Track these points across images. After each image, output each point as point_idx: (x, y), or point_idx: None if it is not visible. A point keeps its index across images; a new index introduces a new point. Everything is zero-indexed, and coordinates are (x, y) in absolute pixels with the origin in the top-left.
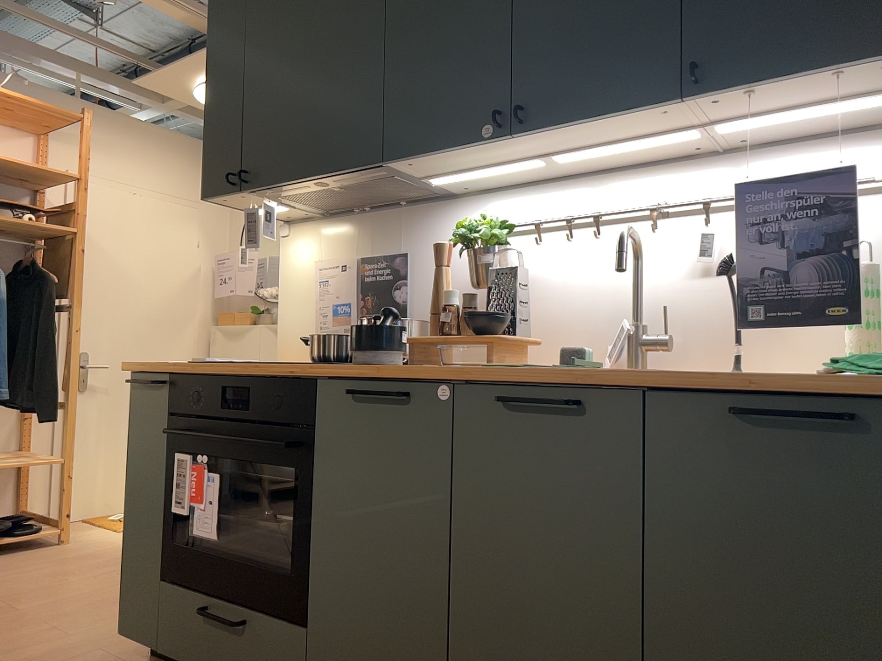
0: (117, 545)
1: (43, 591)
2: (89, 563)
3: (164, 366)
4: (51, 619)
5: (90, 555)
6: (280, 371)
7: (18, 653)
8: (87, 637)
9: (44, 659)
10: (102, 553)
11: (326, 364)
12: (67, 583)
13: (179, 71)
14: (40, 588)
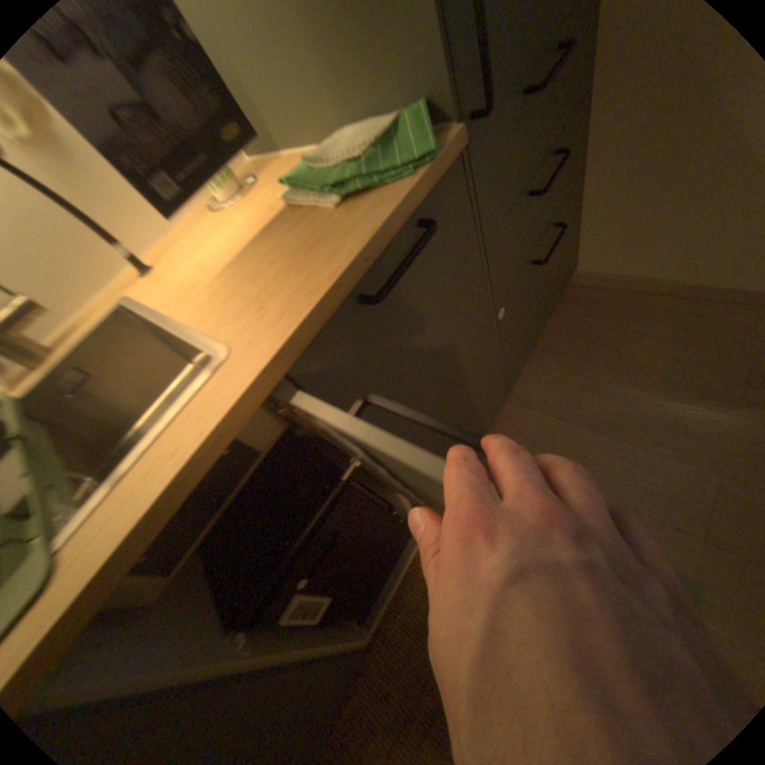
0: None
1: None
2: None
3: None
4: None
5: None
6: None
7: None
8: None
9: None
10: None
11: None
12: None
13: None
14: None
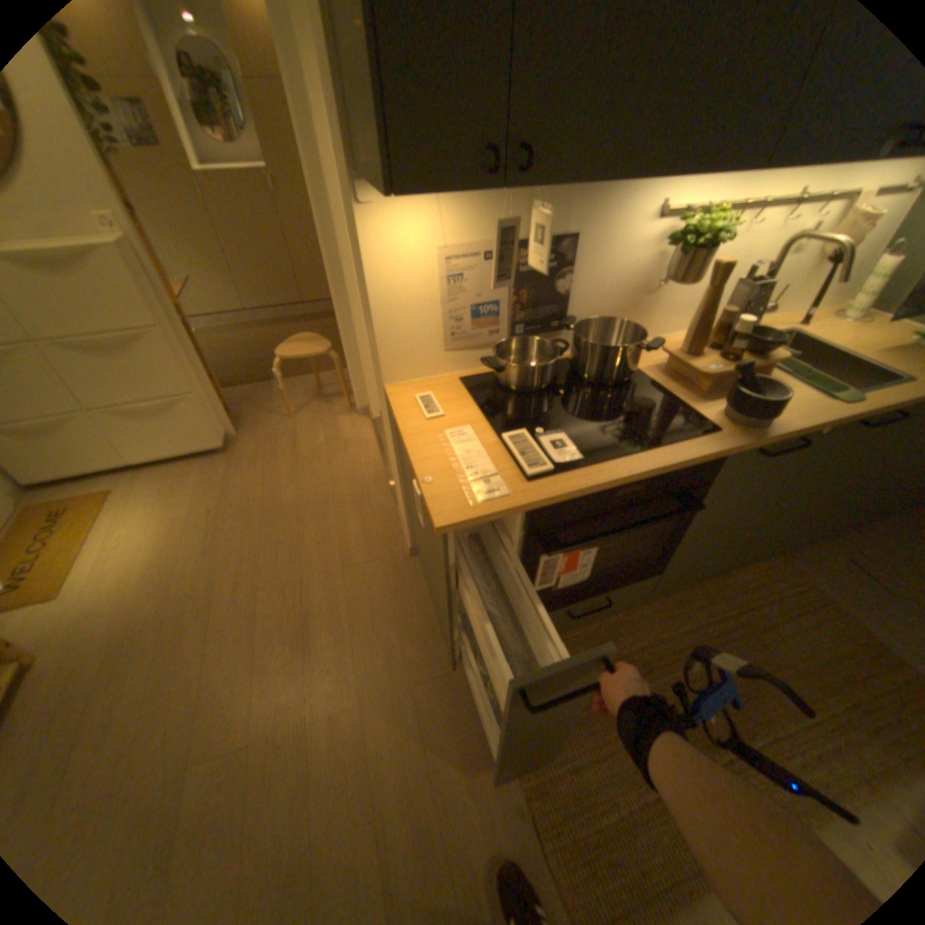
0: (109, 613)
1: (204, 713)
2: (149, 653)
3: (530, 507)
4: (302, 716)
5: (115, 645)
6: (687, 456)
7: (371, 757)
8: (374, 691)
9: (402, 735)
10: (122, 633)
11: (715, 431)
12: (200, 685)
13: None
14: (189, 715)
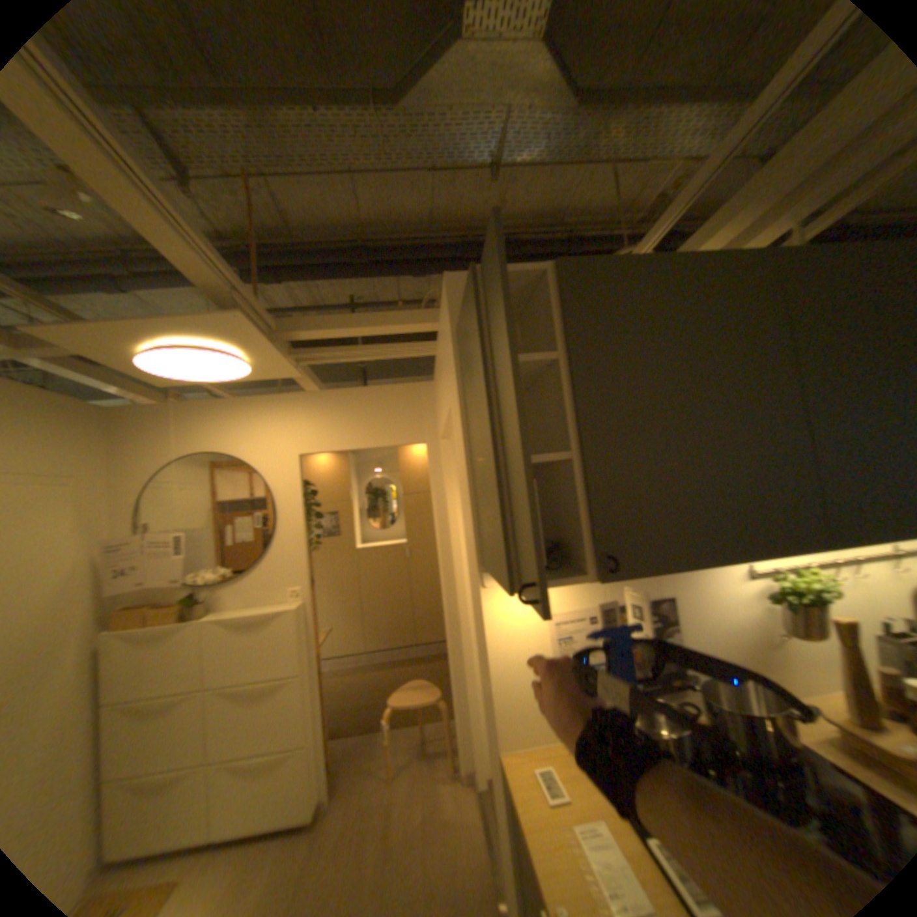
0: None
1: None
2: None
3: None
4: None
5: None
6: None
7: None
8: None
9: None
10: None
11: None
12: None
13: (135, 326)
14: None
